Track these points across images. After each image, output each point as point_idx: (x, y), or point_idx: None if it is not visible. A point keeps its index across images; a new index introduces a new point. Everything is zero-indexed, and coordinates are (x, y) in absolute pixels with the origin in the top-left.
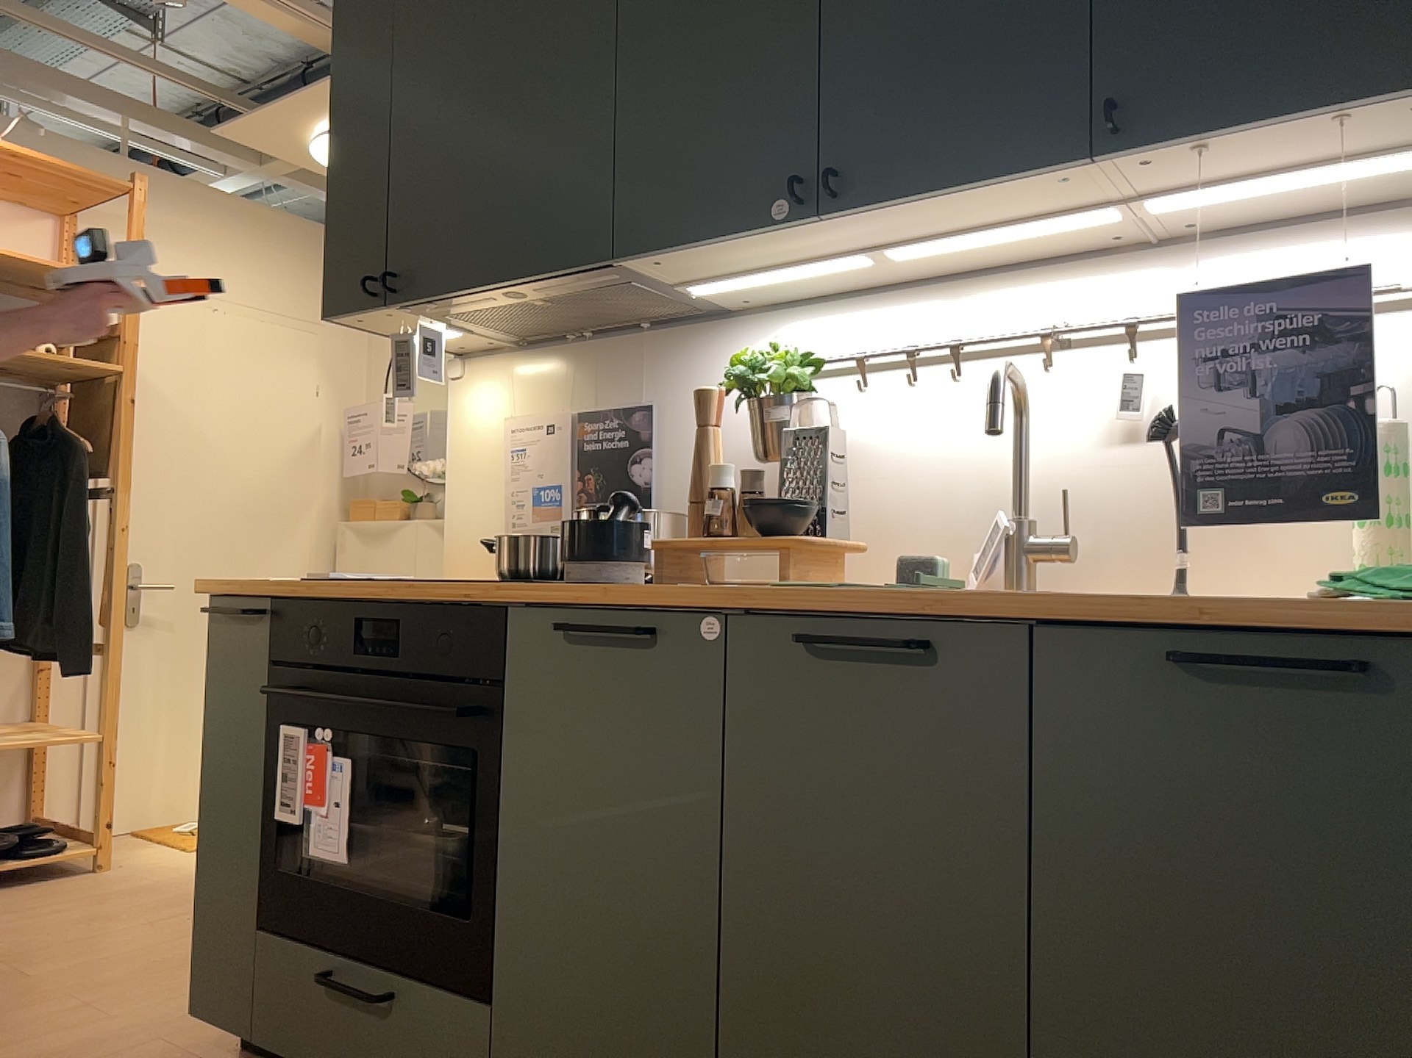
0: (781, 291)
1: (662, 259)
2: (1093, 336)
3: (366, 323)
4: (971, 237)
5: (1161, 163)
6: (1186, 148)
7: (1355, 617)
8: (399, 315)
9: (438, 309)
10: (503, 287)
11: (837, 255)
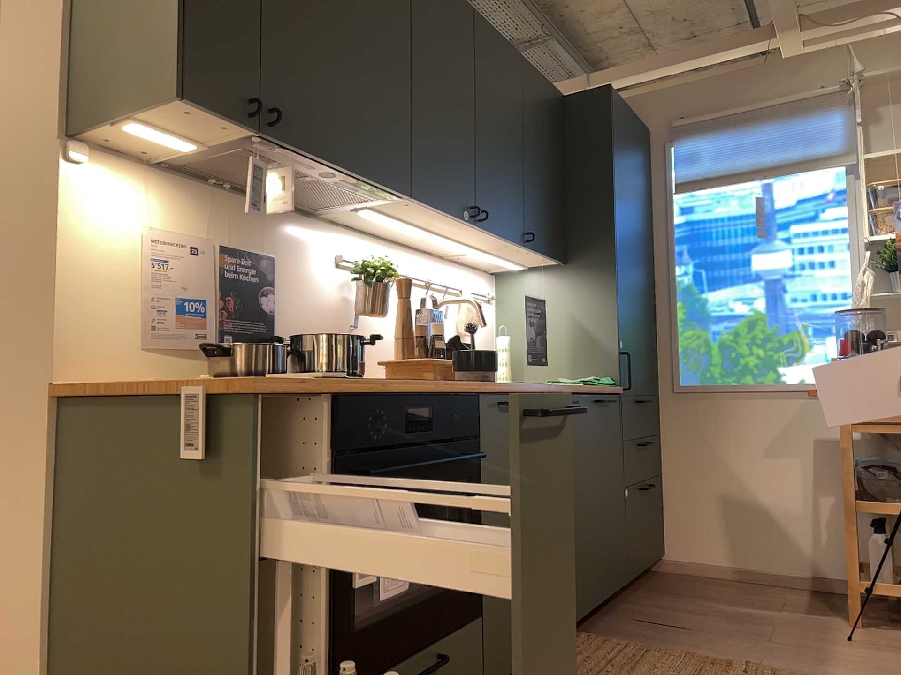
0: (353, 219)
1: (412, 204)
2: (434, 285)
3: (181, 114)
4: (457, 242)
5: (518, 250)
6: (530, 251)
7: (606, 390)
8: (228, 131)
9: (273, 151)
10: (343, 171)
11: (427, 228)
